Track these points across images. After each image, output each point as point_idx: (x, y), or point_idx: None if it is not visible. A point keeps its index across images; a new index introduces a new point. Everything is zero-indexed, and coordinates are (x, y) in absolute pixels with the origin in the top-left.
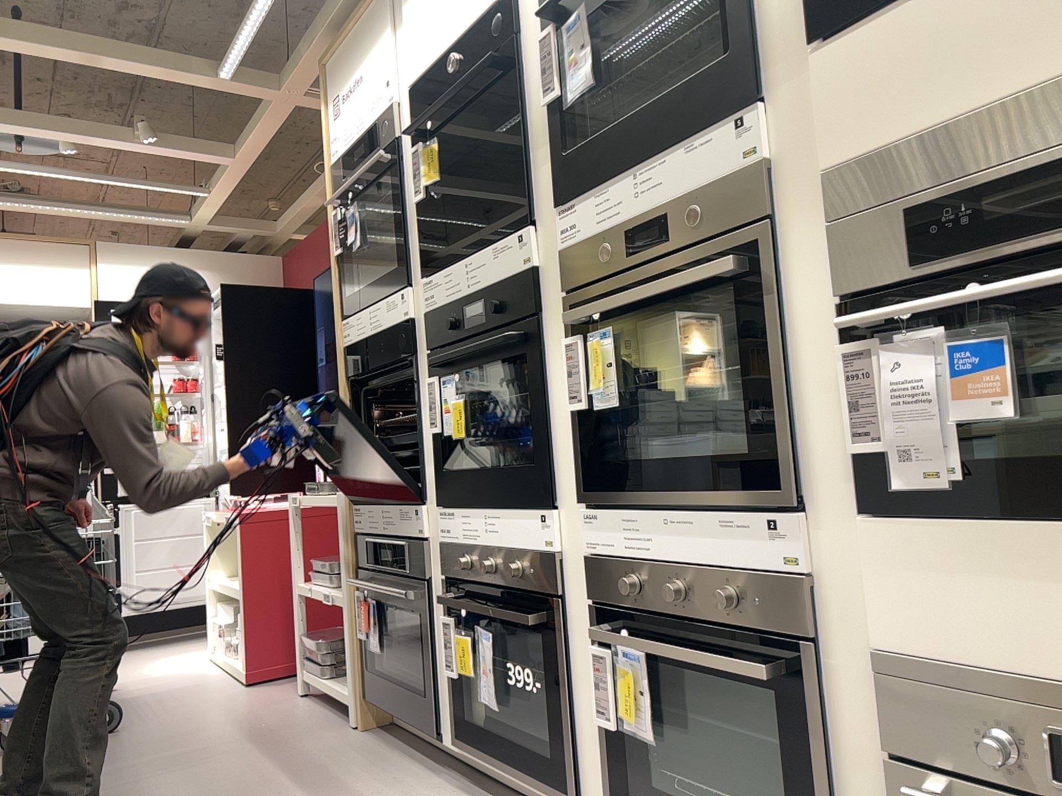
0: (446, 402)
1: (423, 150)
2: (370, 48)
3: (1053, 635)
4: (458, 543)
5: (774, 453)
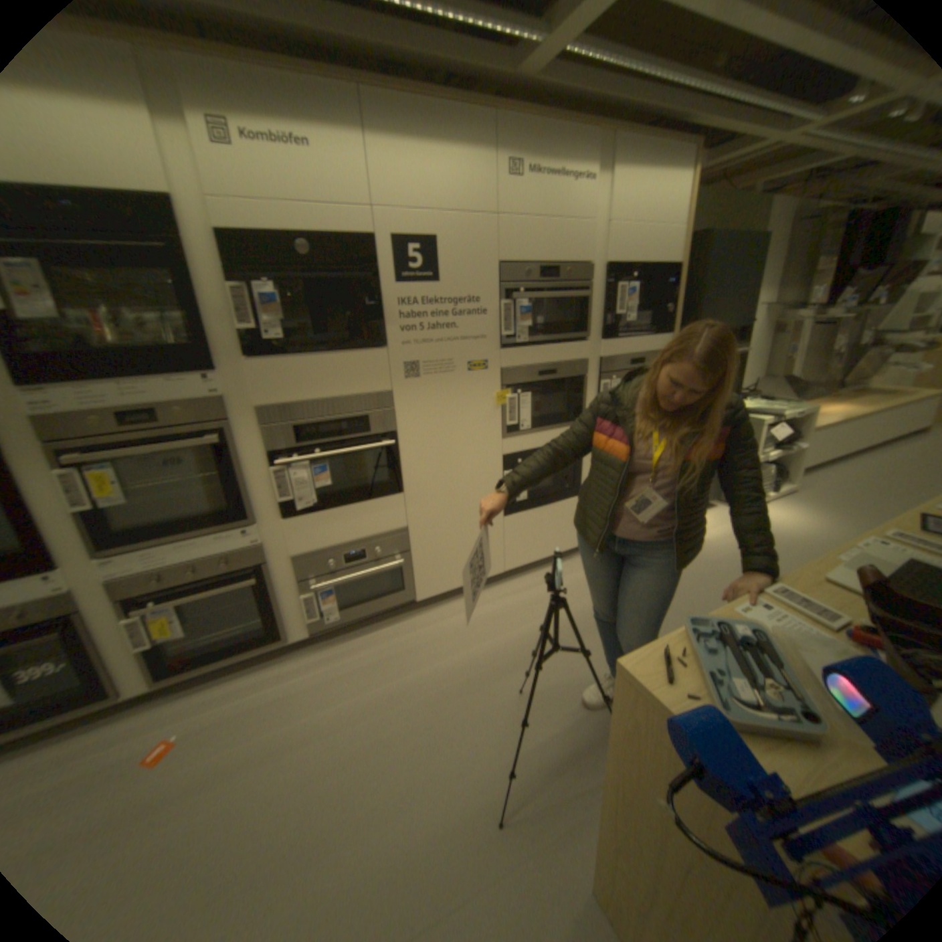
0: None
1: None
2: None
3: (339, 535)
4: None
5: (239, 509)
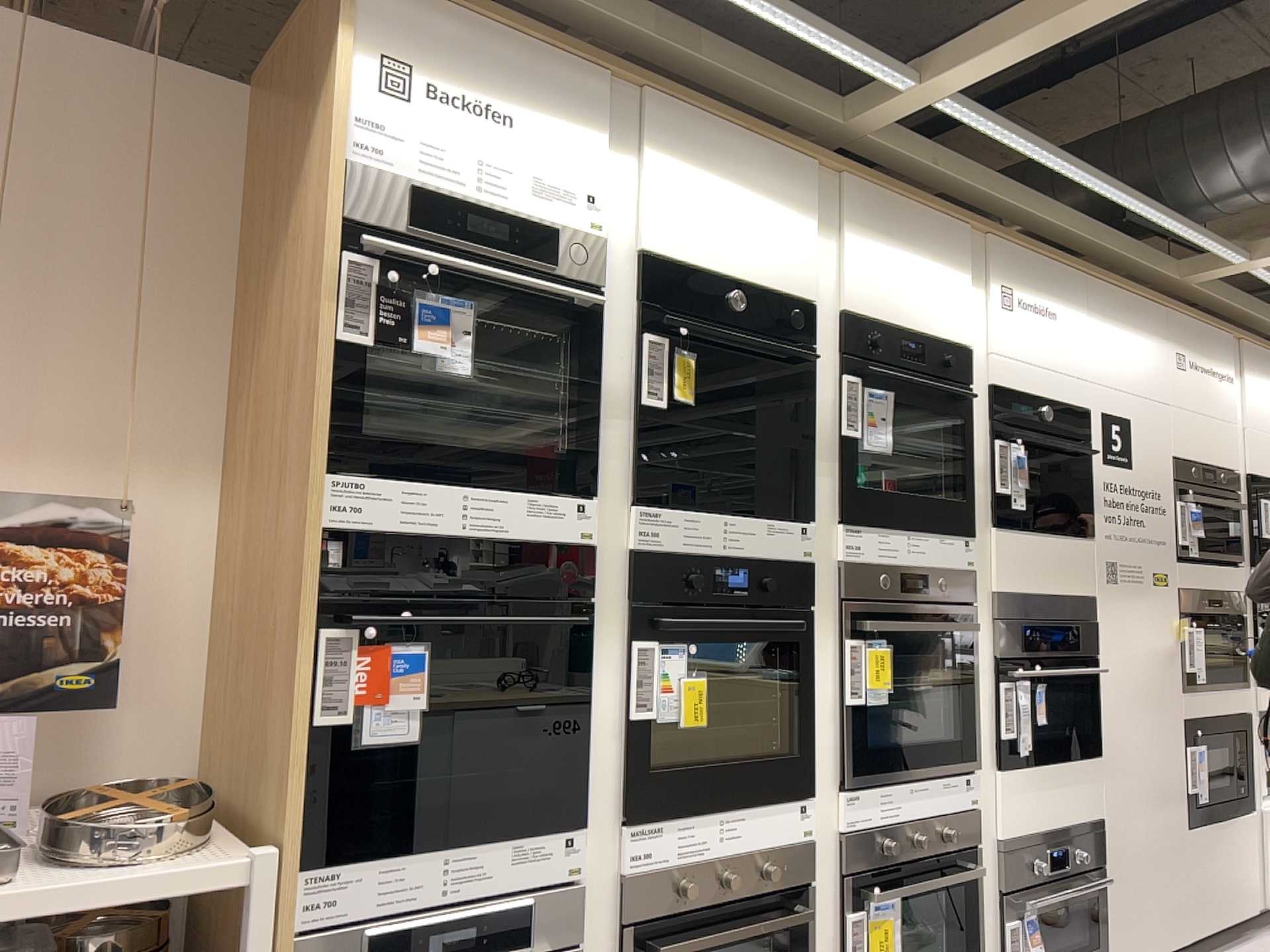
0: (672, 679)
1: (683, 356)
2: (554, 109)
3: (1046, 809)
4: (668, 863)
5: (970, 738)
